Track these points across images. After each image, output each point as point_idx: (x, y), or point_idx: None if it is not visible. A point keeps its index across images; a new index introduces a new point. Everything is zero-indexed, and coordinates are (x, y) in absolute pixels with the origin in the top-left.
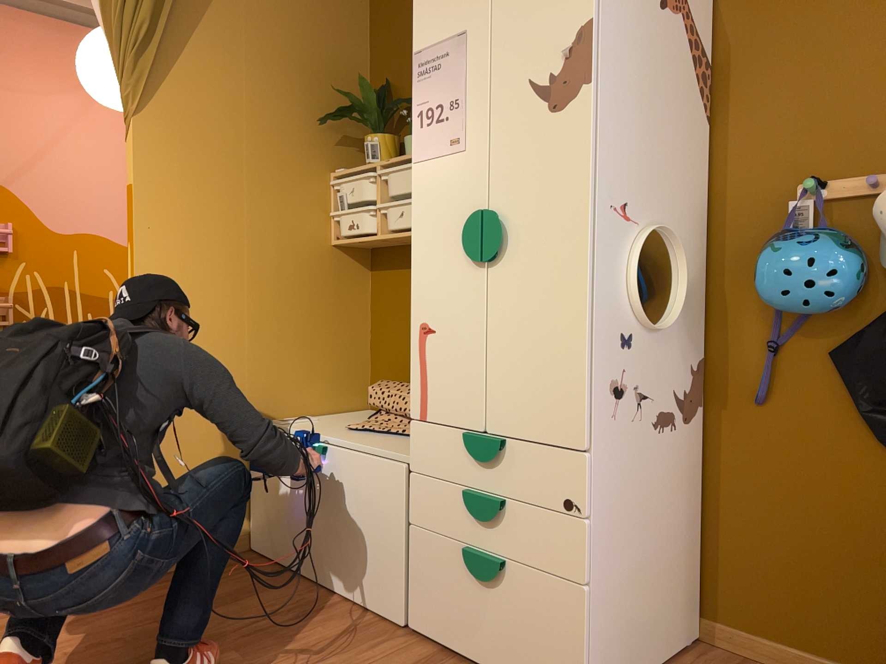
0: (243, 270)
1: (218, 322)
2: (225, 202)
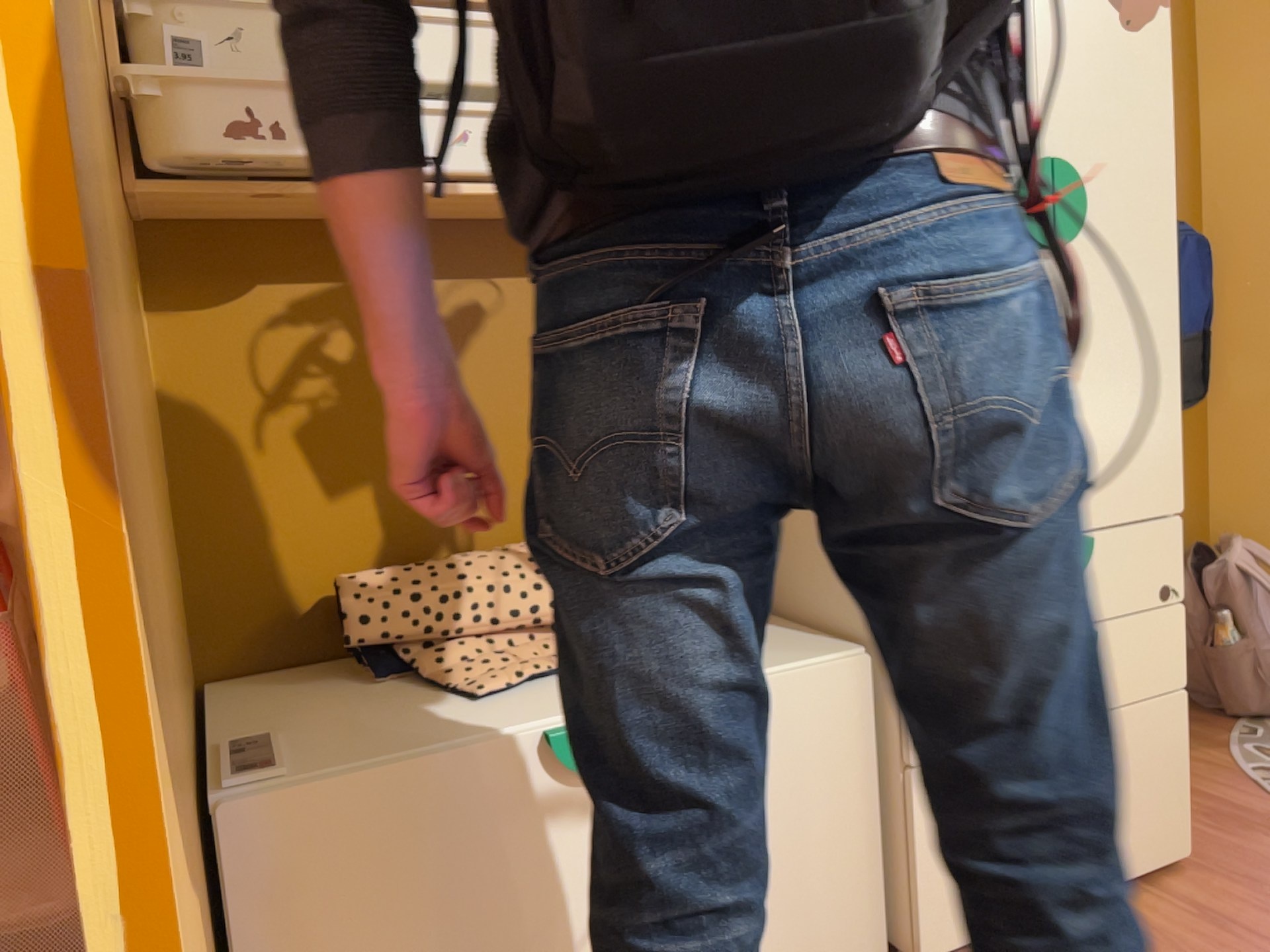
0: None
1: None
2: None
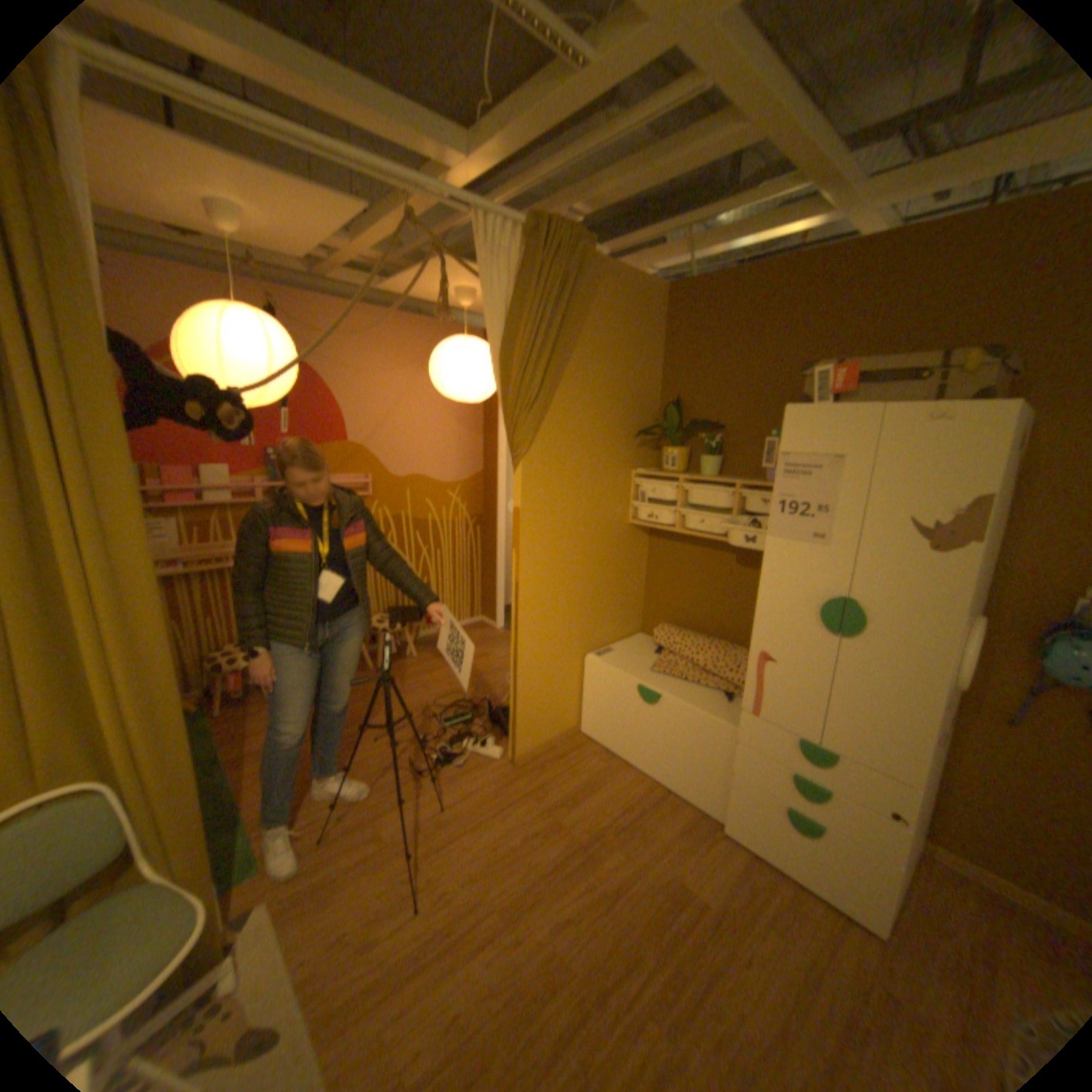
0: (580, 554)
1: (564, 594)
2: (572, 508)
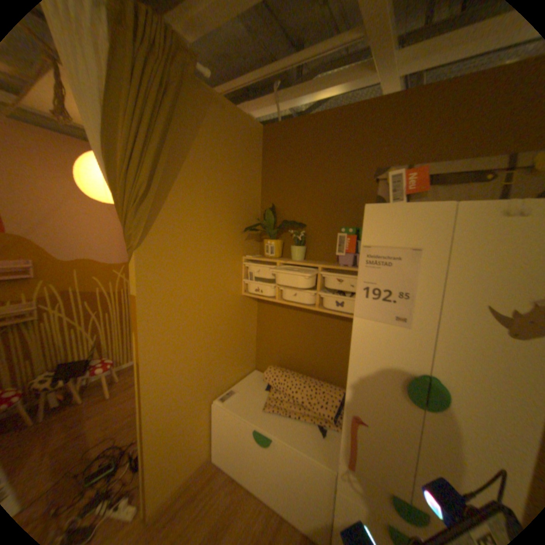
0: (203, 325)
1: (190, 360)
2: (193, 289)
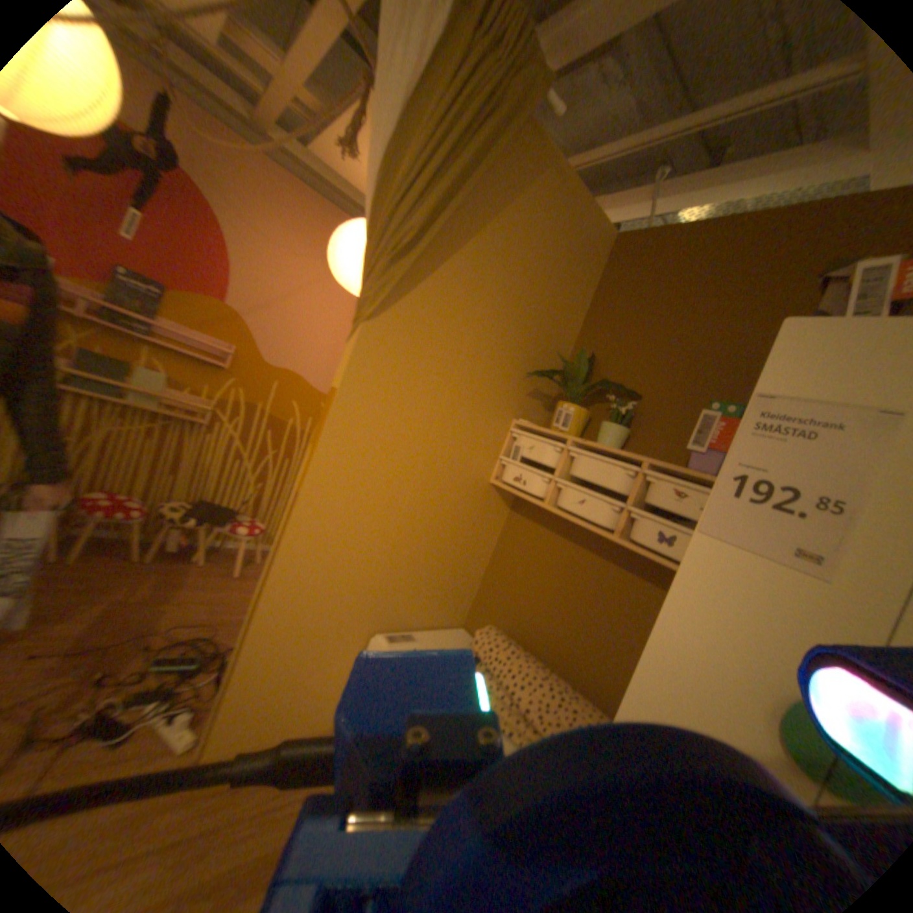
0: (409, 493)
1: (368, 538)
2: (418, 427)
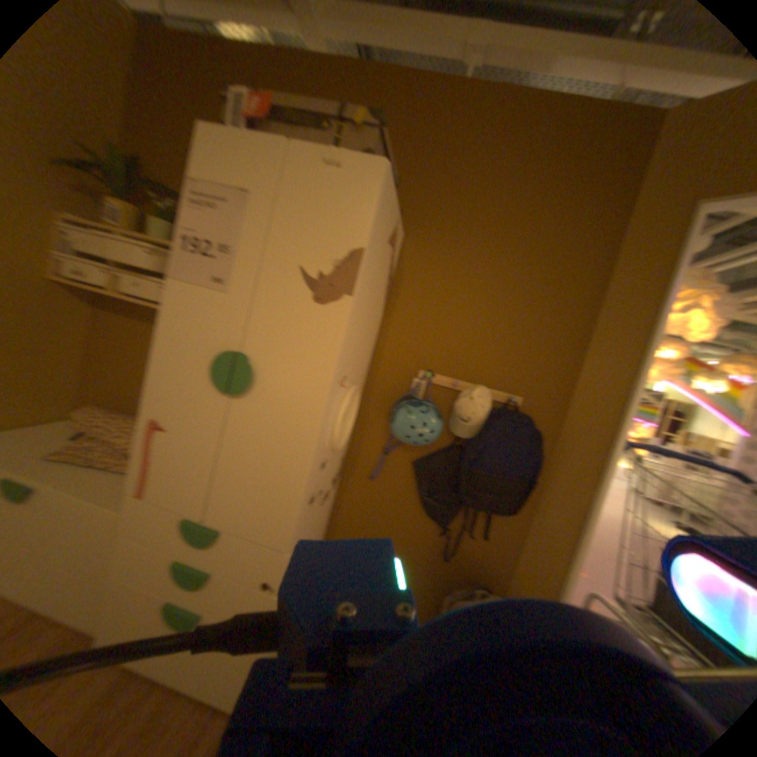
0: None
1: None
2: None
